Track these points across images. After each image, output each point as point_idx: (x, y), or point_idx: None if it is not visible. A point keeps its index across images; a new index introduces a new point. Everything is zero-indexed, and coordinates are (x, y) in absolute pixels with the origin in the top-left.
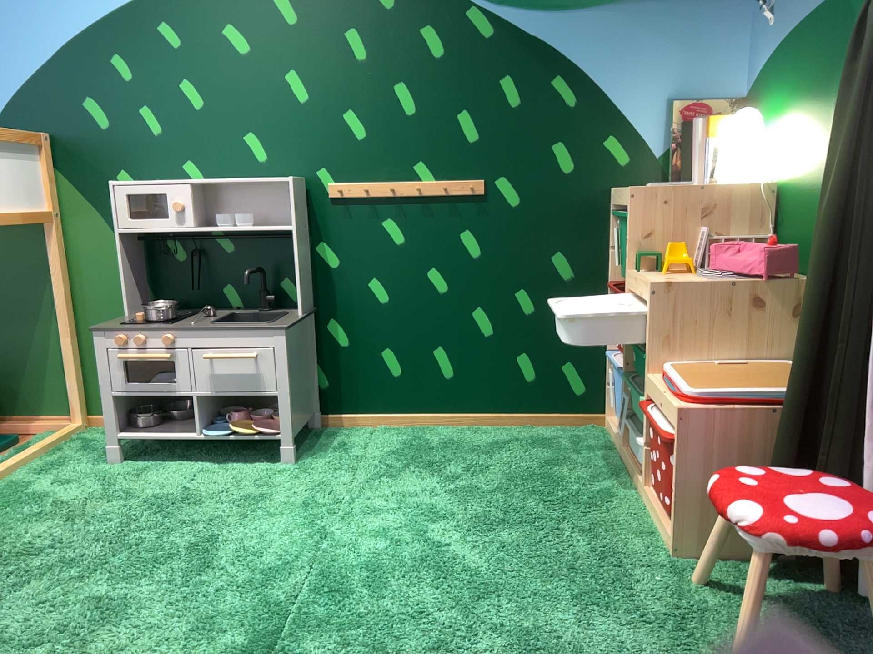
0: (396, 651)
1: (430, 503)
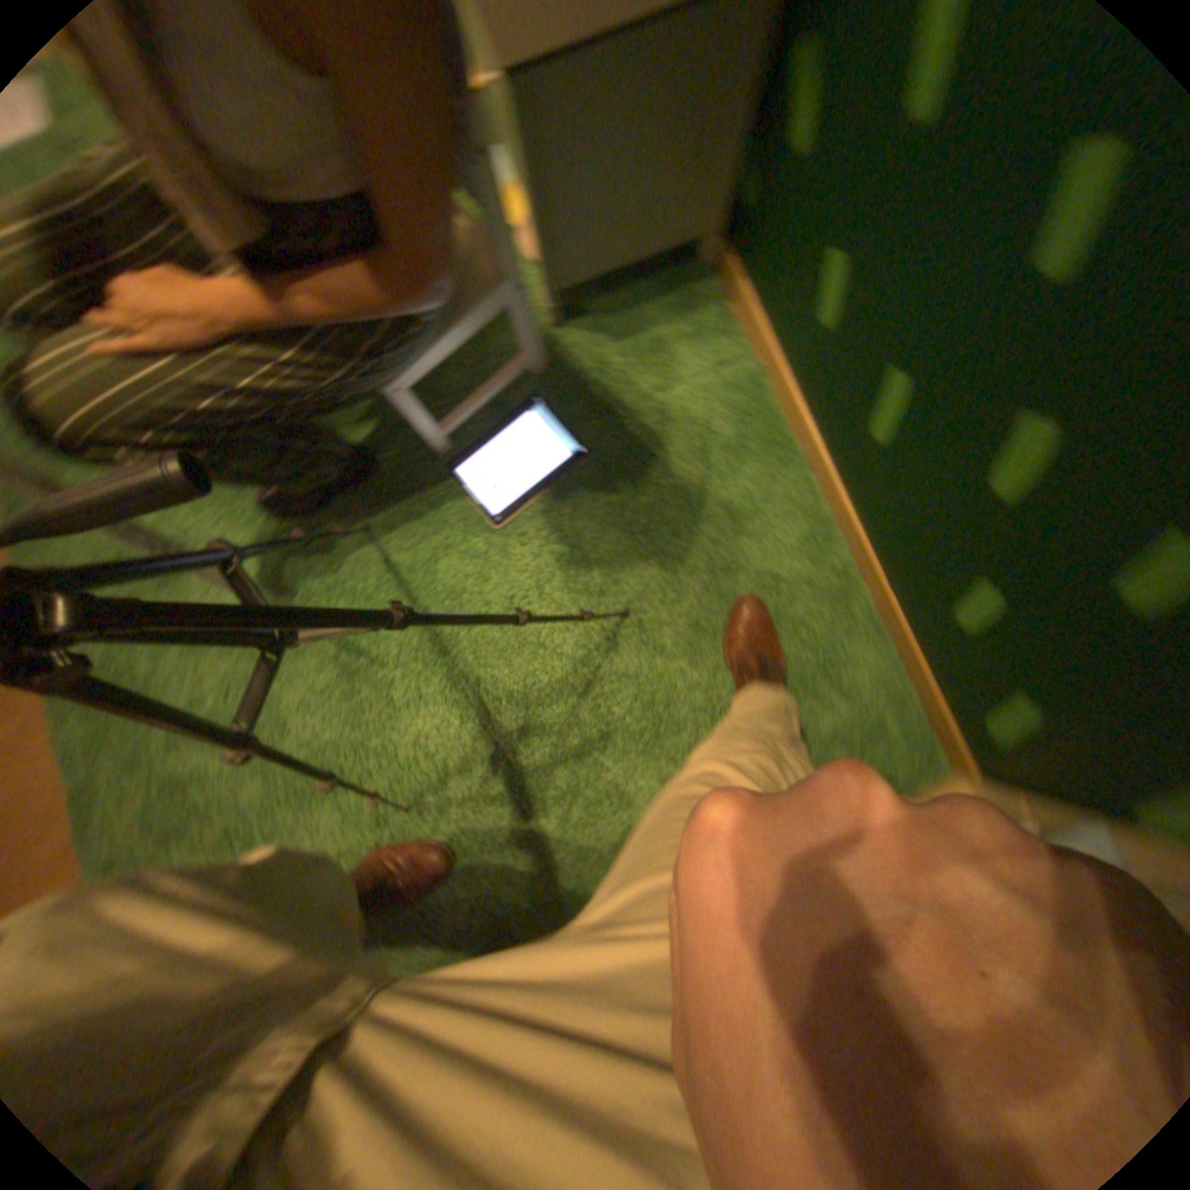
0: (200, 697)
1: (506, 589)
